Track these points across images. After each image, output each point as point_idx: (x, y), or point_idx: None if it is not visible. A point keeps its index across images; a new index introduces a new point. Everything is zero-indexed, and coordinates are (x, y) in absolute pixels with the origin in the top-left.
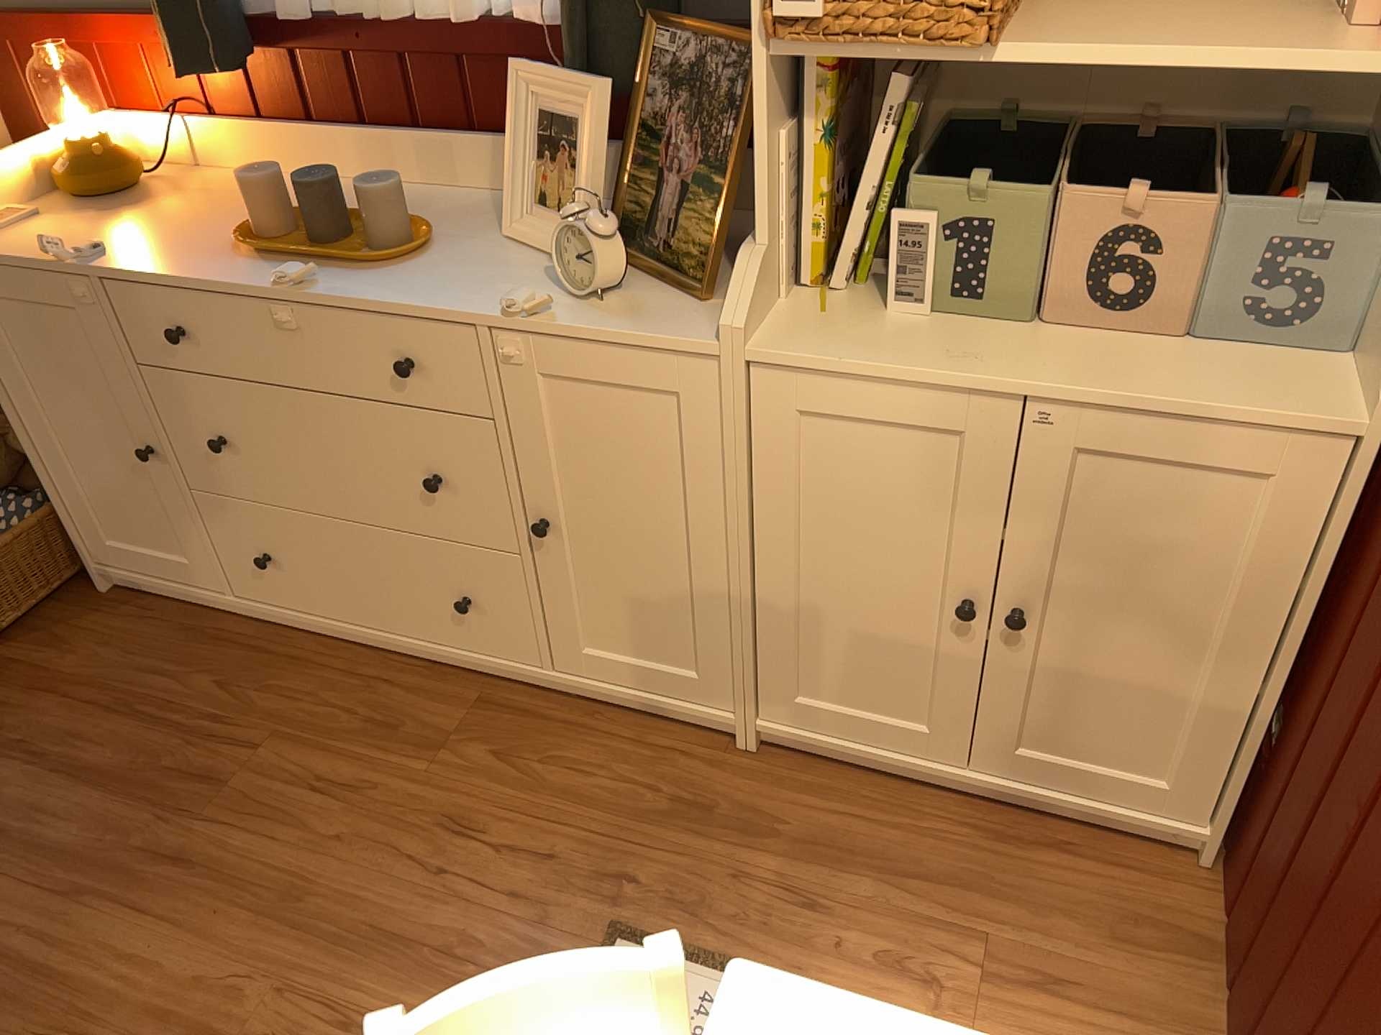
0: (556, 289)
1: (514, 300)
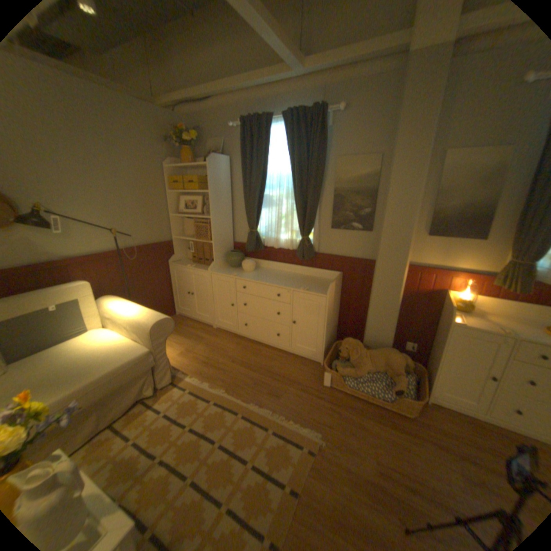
0: None
1: None
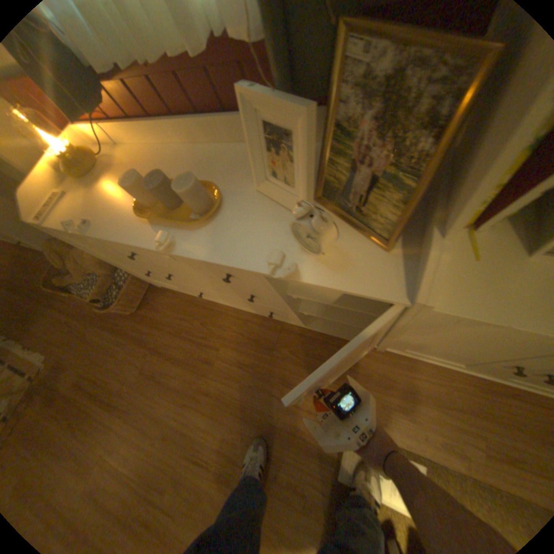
0: (290, 239)
1: (271, 260)
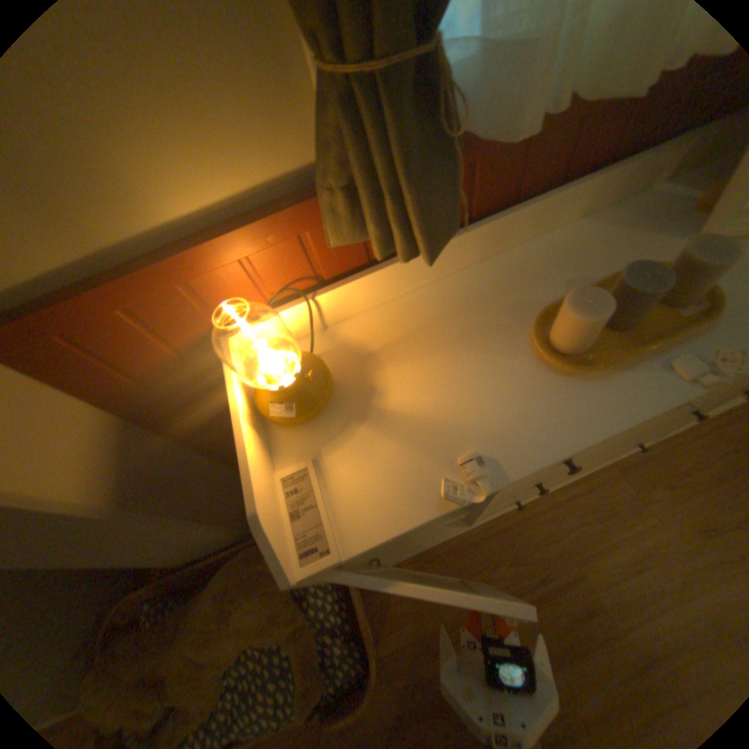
0: None
1: None
